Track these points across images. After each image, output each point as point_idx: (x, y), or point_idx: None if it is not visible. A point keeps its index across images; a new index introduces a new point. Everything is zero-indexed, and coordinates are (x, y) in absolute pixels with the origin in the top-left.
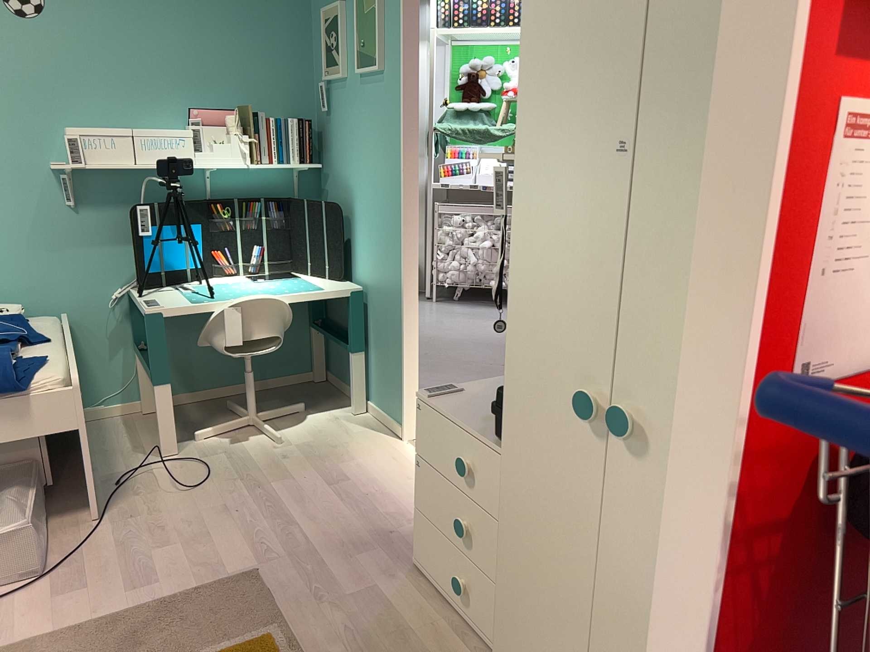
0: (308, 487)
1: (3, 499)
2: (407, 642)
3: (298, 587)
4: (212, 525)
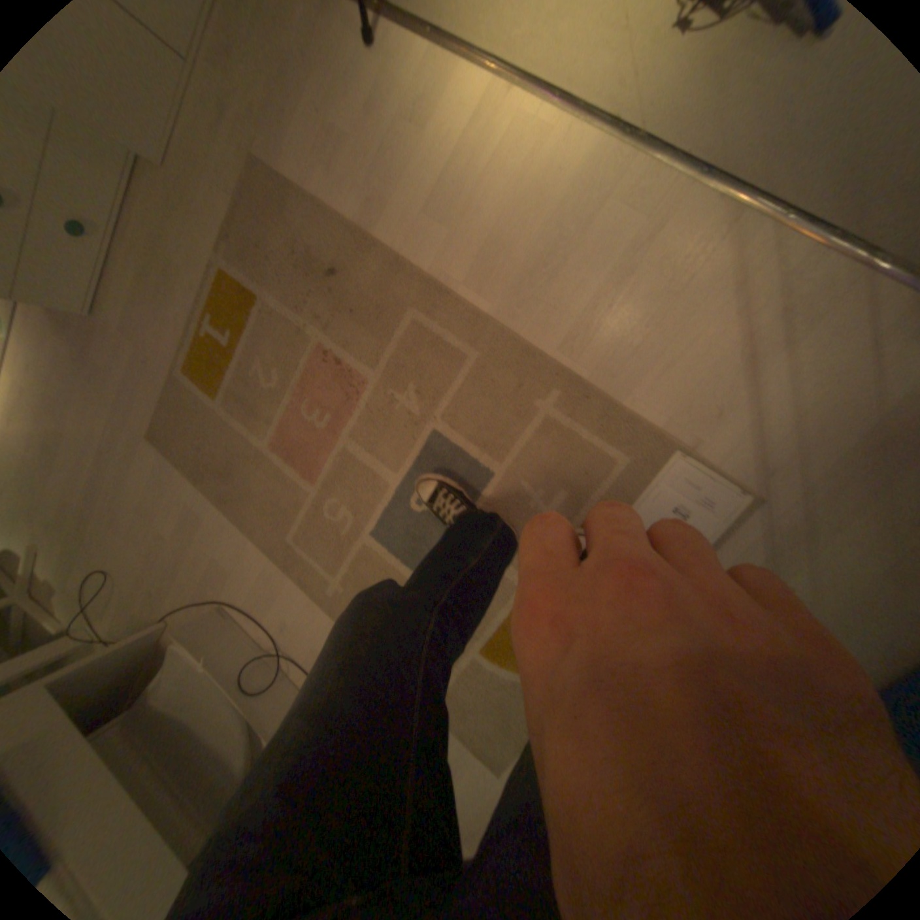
0: (62, 470)
1: (161, 699)
2: (143, 264)
3: (141, 388)
4: (126, 516)
